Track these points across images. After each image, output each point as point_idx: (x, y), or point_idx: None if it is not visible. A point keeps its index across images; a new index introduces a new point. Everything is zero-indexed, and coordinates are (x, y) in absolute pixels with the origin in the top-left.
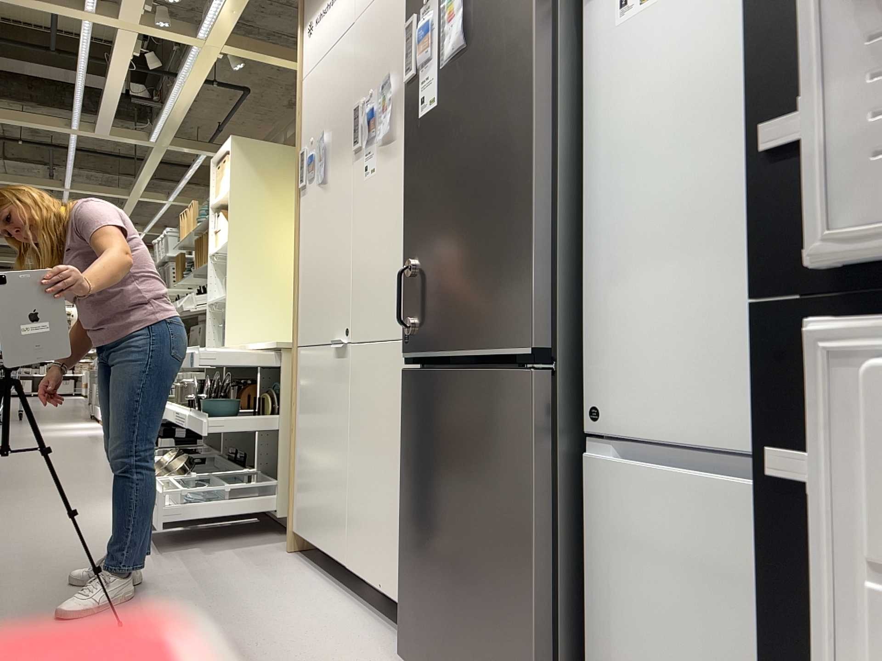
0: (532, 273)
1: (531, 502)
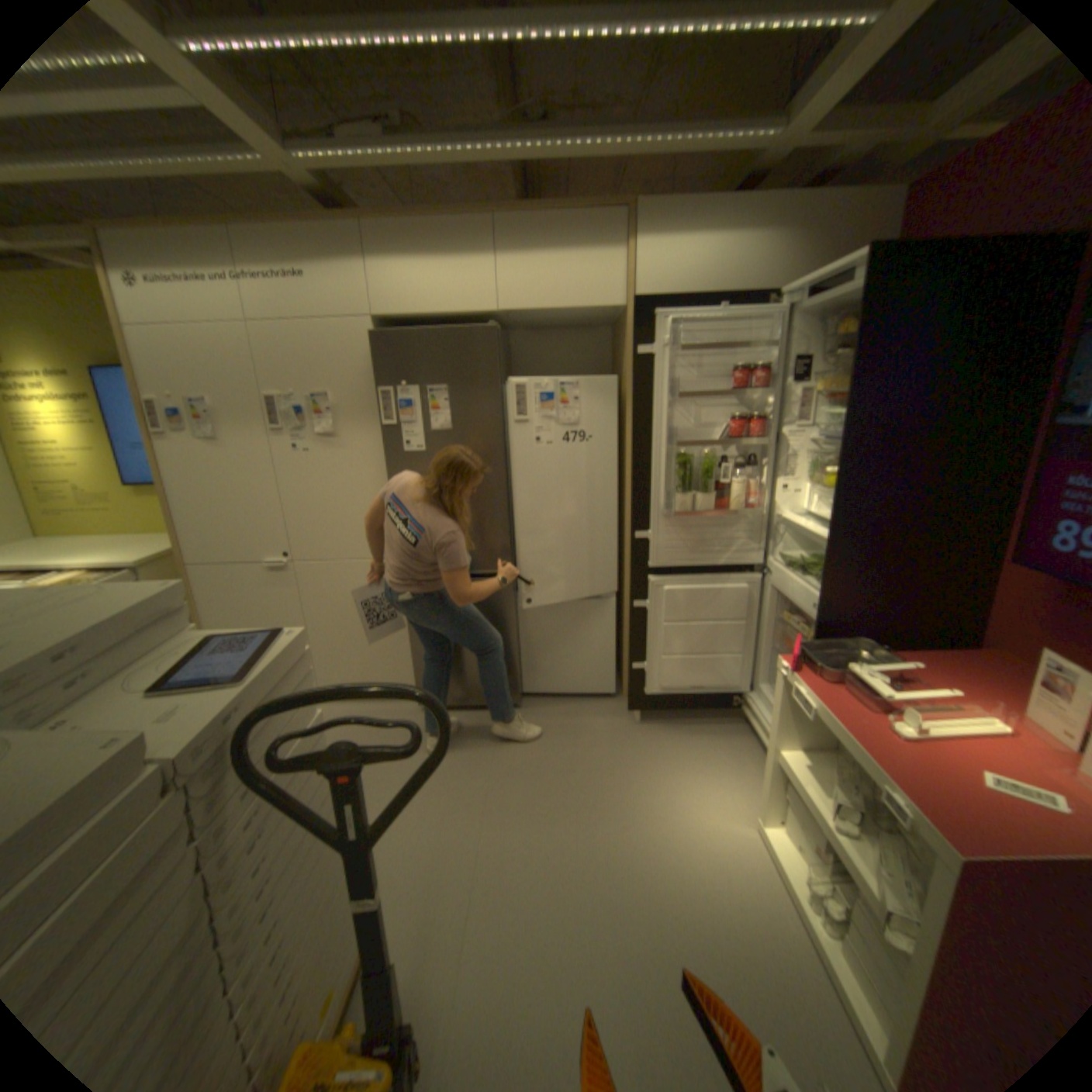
0: (507, 541)
1: (512, 622)
